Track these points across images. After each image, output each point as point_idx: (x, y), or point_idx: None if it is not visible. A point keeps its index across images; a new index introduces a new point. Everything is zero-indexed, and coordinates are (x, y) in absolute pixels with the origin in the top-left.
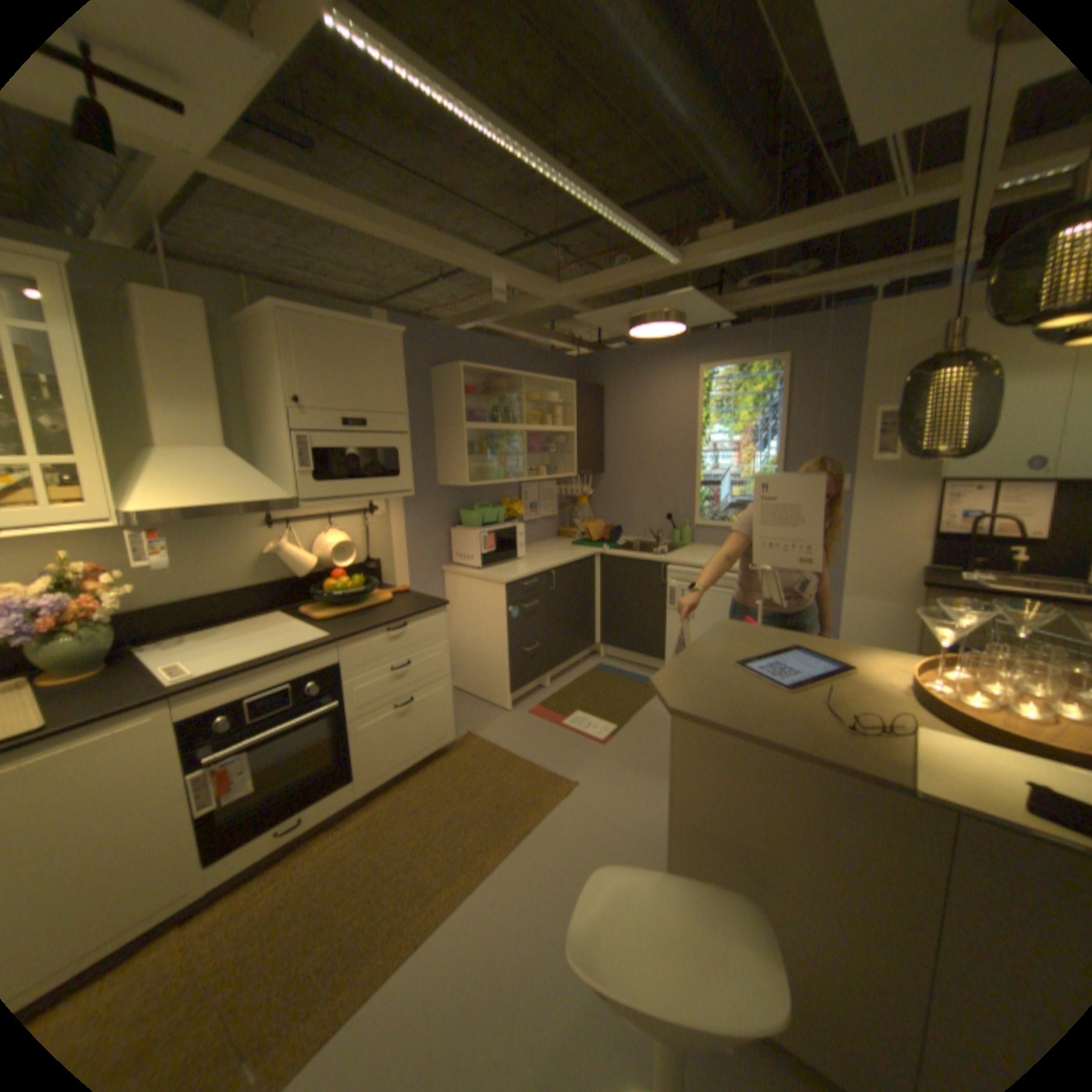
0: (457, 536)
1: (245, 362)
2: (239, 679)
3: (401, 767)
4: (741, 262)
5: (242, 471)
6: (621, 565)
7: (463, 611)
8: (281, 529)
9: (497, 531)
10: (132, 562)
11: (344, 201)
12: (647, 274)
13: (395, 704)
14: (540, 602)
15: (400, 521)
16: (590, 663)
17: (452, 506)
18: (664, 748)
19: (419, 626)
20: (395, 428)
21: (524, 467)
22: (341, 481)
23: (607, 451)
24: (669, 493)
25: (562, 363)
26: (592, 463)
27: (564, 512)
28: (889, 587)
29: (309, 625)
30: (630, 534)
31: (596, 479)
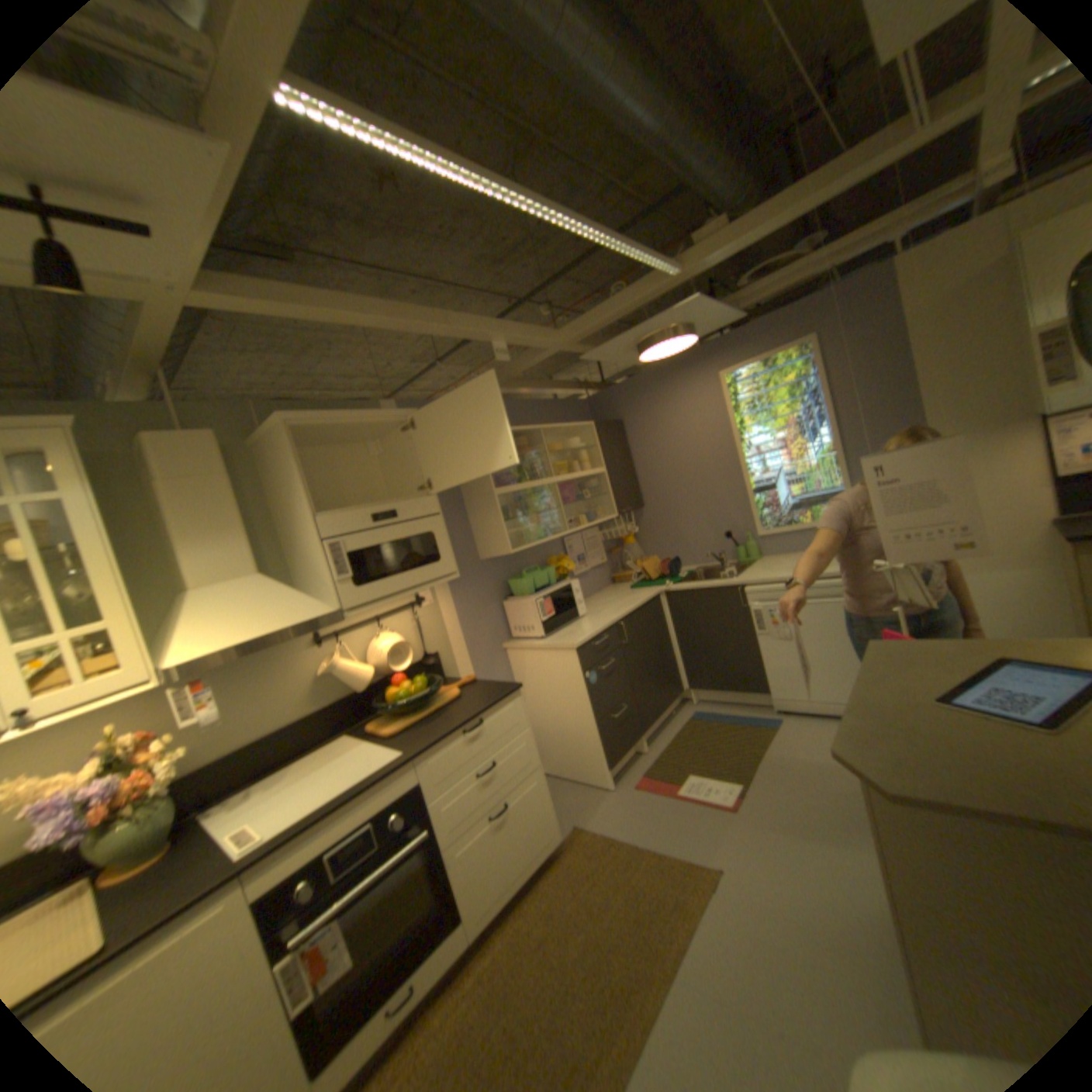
0: (511, 609)
1: (265, 485)
2: (313, 834)
3: (510, 892)
4: (733, 262)
5: (278, 596)
6: (691, 599)
7: (536, 689)
8: (330, 647)
9: (552, 594)
10: (183, 721)
11: (331, 301)
12: (646, 294)
13: (488, 818)
14: (616, 660)
15: (449, 608)
16: (684, 714)
17: (498, 579)
18: (809, 805)
19: (496, 721)
20: (426, 513)
21: (563, 521)
22: (382, 581)
23: (641, 484)
24: (720, 511)
25: (574, 410)
26: (630, 500)
27: (612, 556)
28: (1013, 553)
29: (378, 748)
30: (689, 564)
31: (637, 515)
